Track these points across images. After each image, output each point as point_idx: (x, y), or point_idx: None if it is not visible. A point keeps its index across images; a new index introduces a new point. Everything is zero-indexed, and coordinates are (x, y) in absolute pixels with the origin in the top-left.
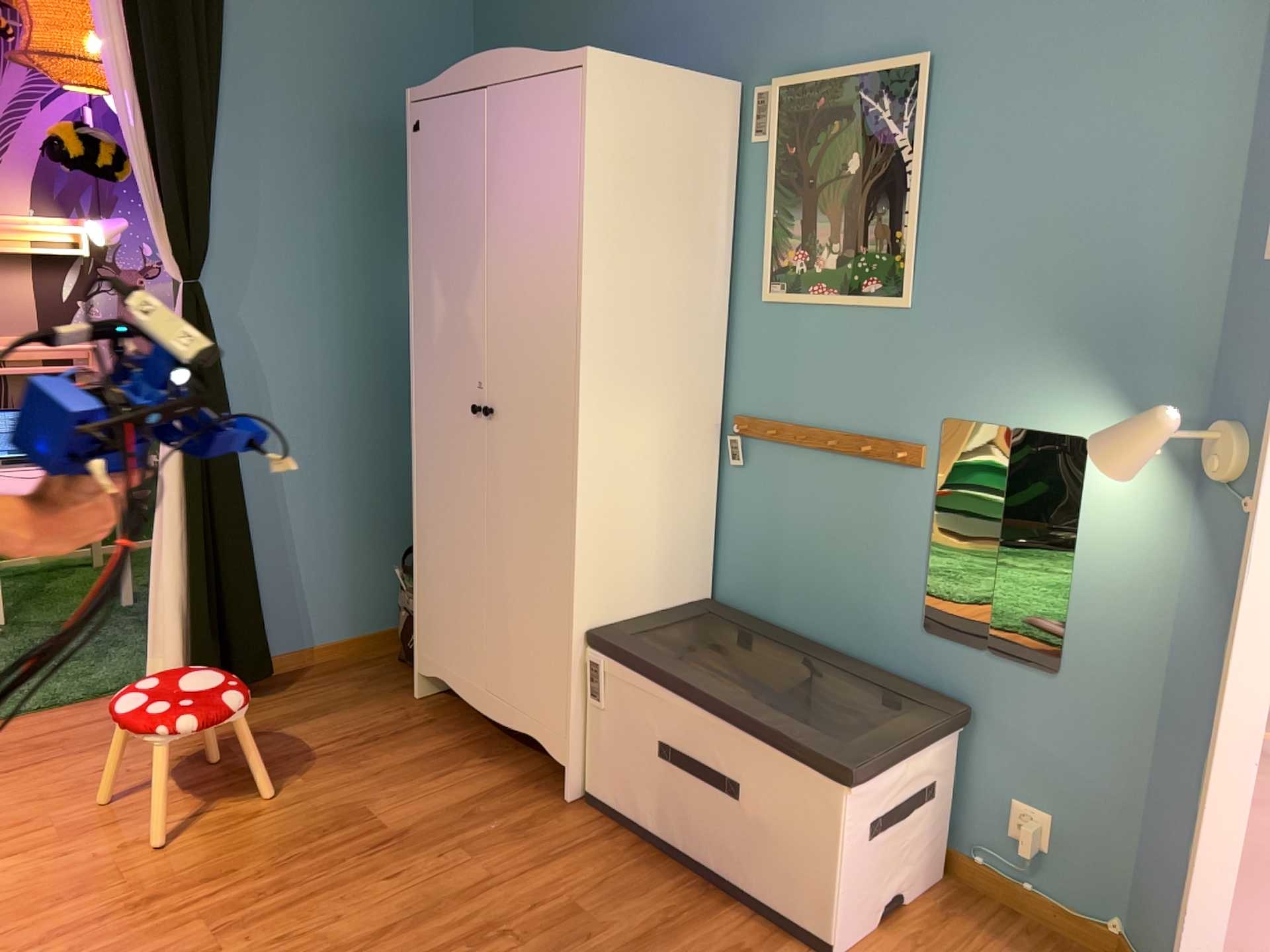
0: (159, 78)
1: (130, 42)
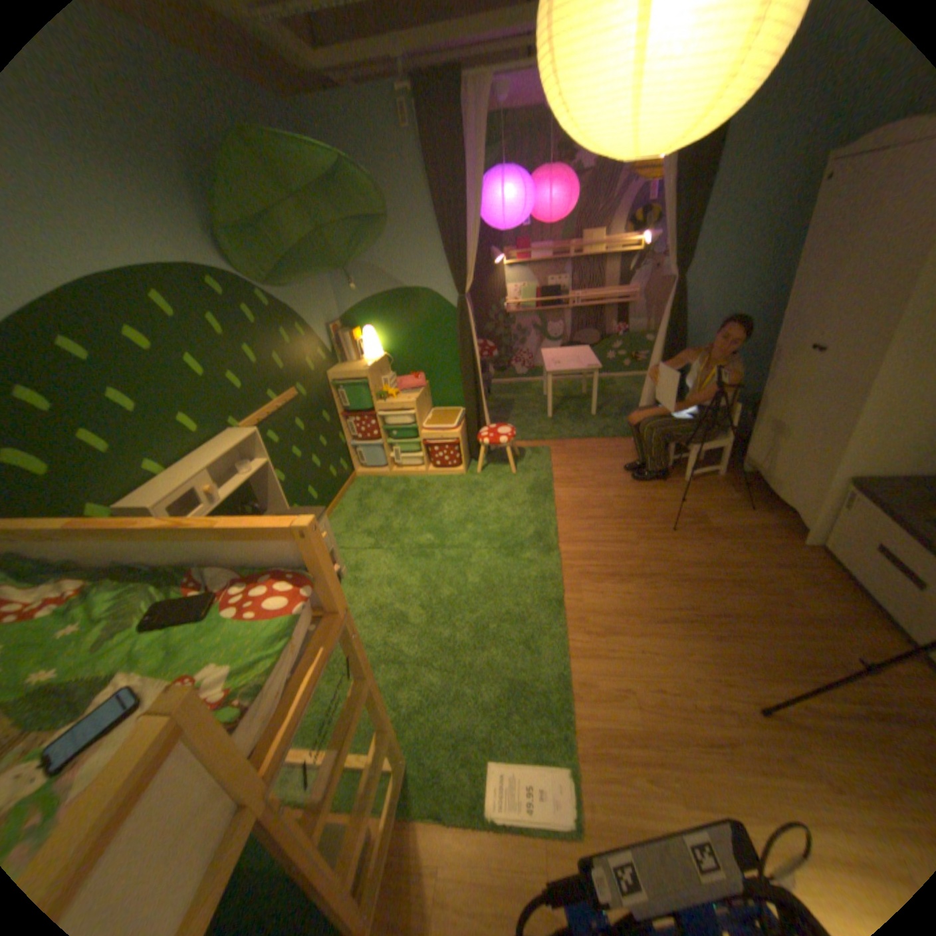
0: (684, 181)
1: (674, 163)
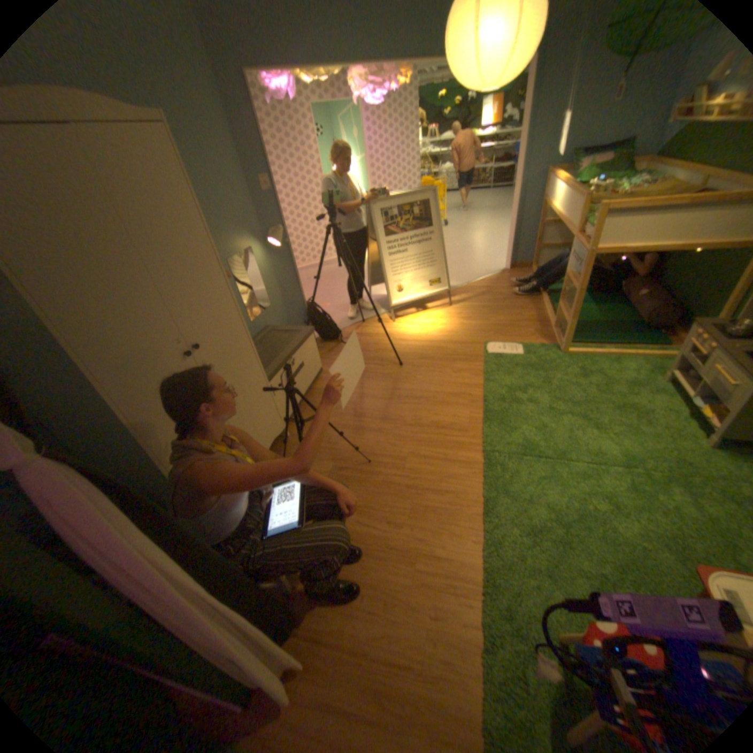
0: None
1: None
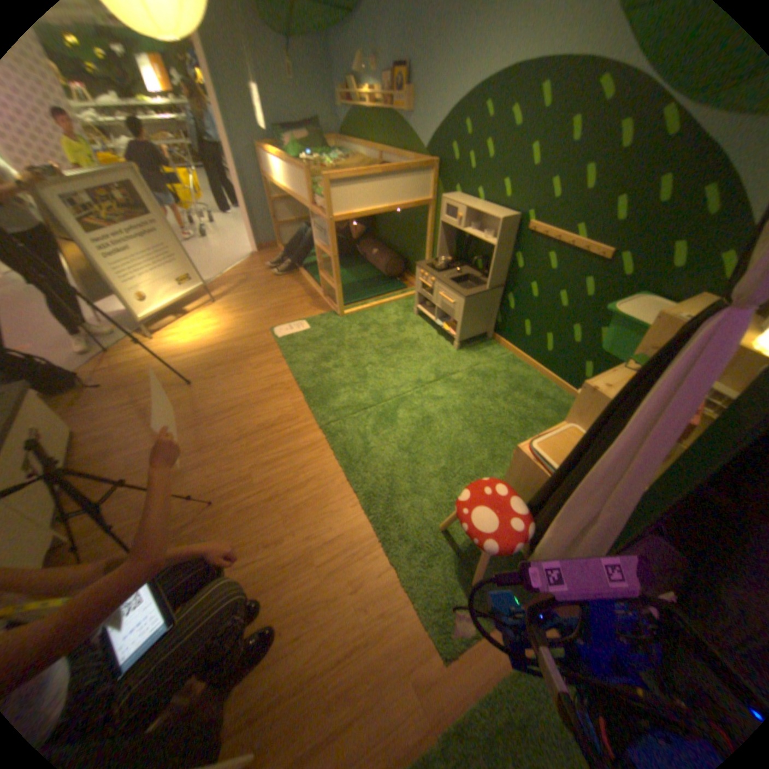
0: None
1: None
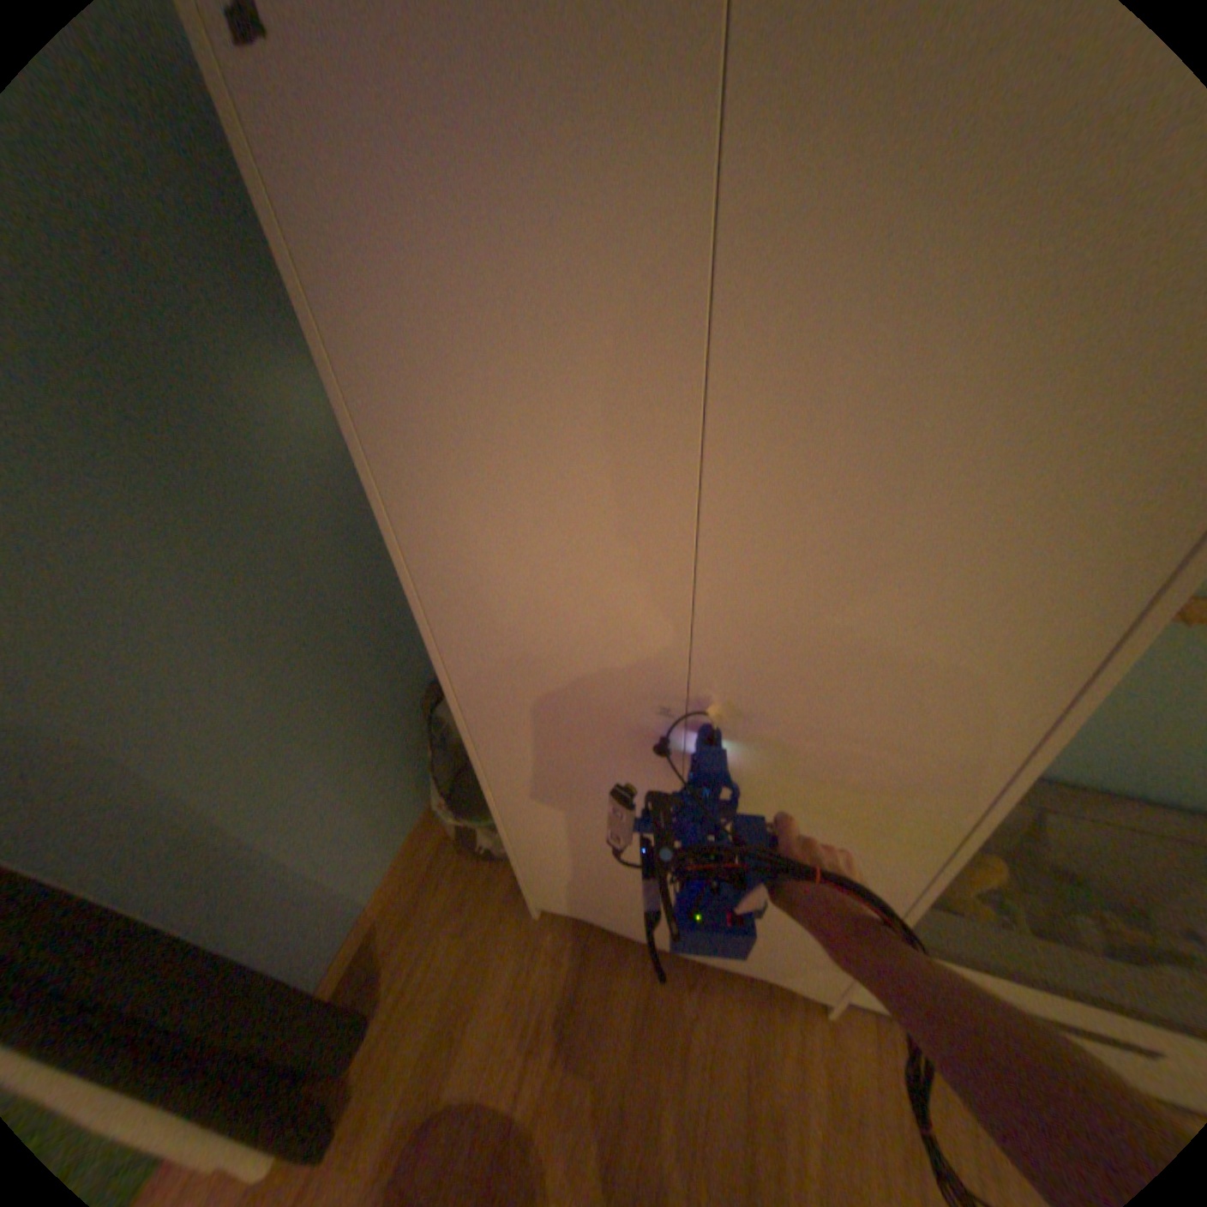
0: None
1: None
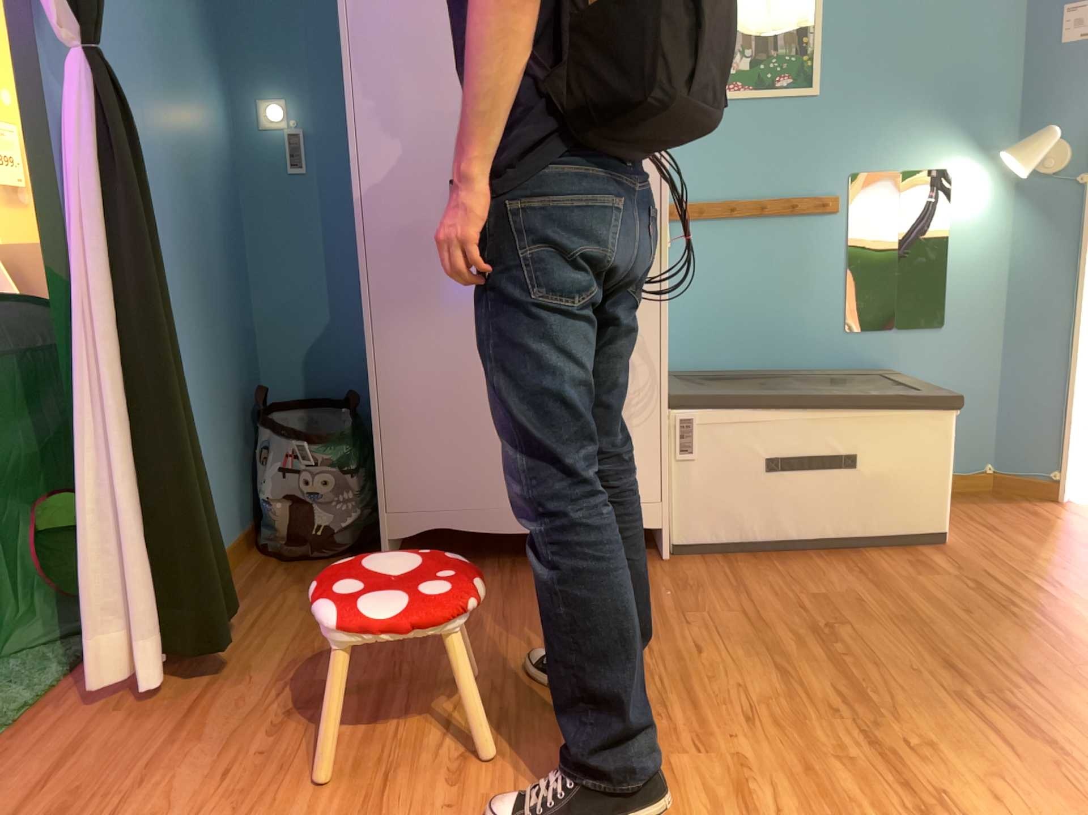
0: None
1: None
